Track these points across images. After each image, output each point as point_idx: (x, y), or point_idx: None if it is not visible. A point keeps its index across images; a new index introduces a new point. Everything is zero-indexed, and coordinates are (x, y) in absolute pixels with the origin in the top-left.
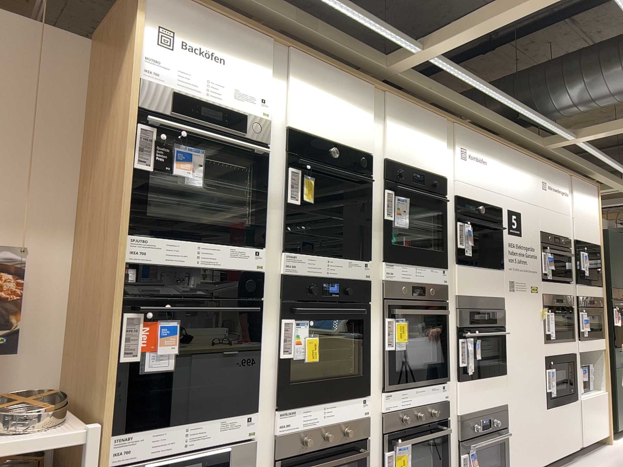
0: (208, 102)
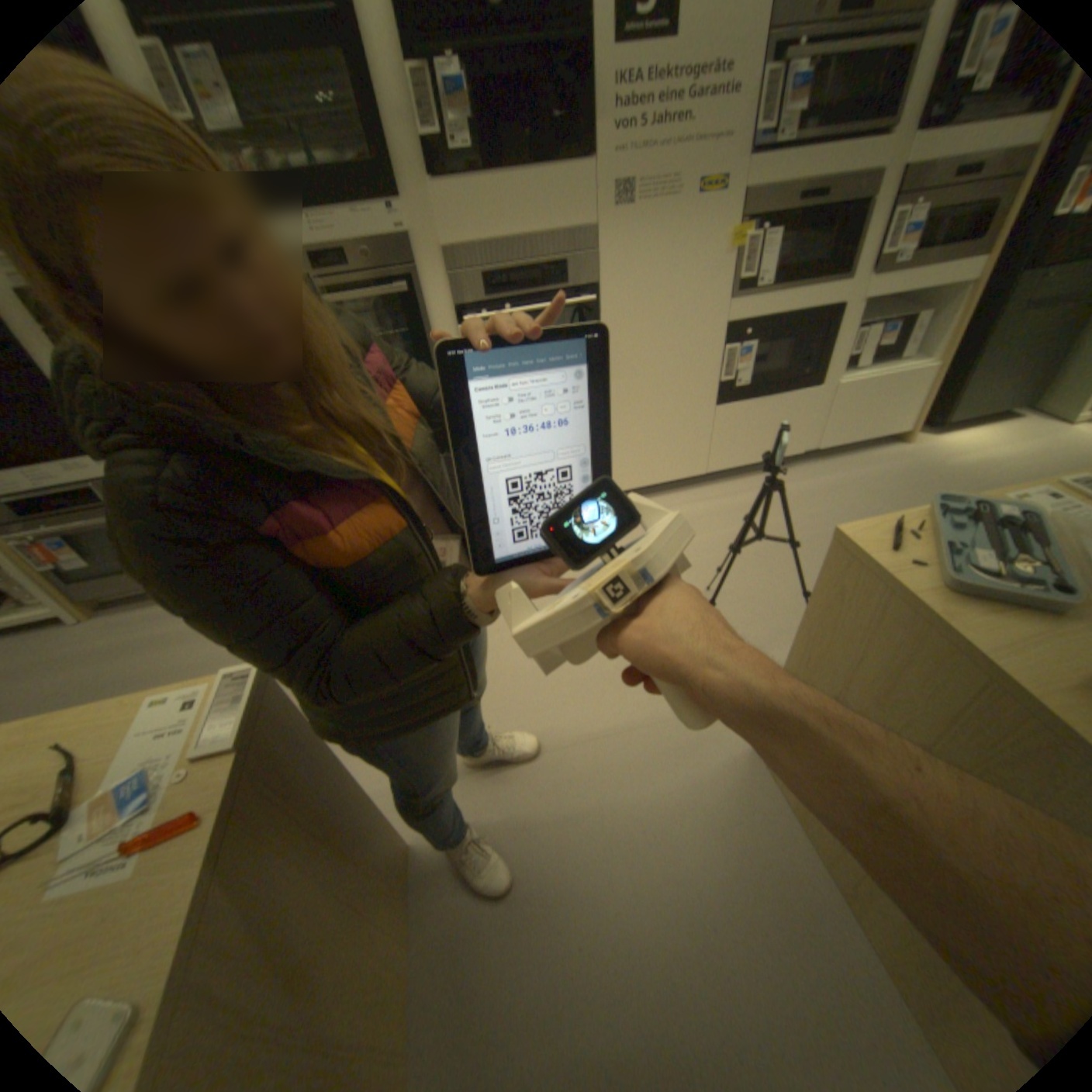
0: None
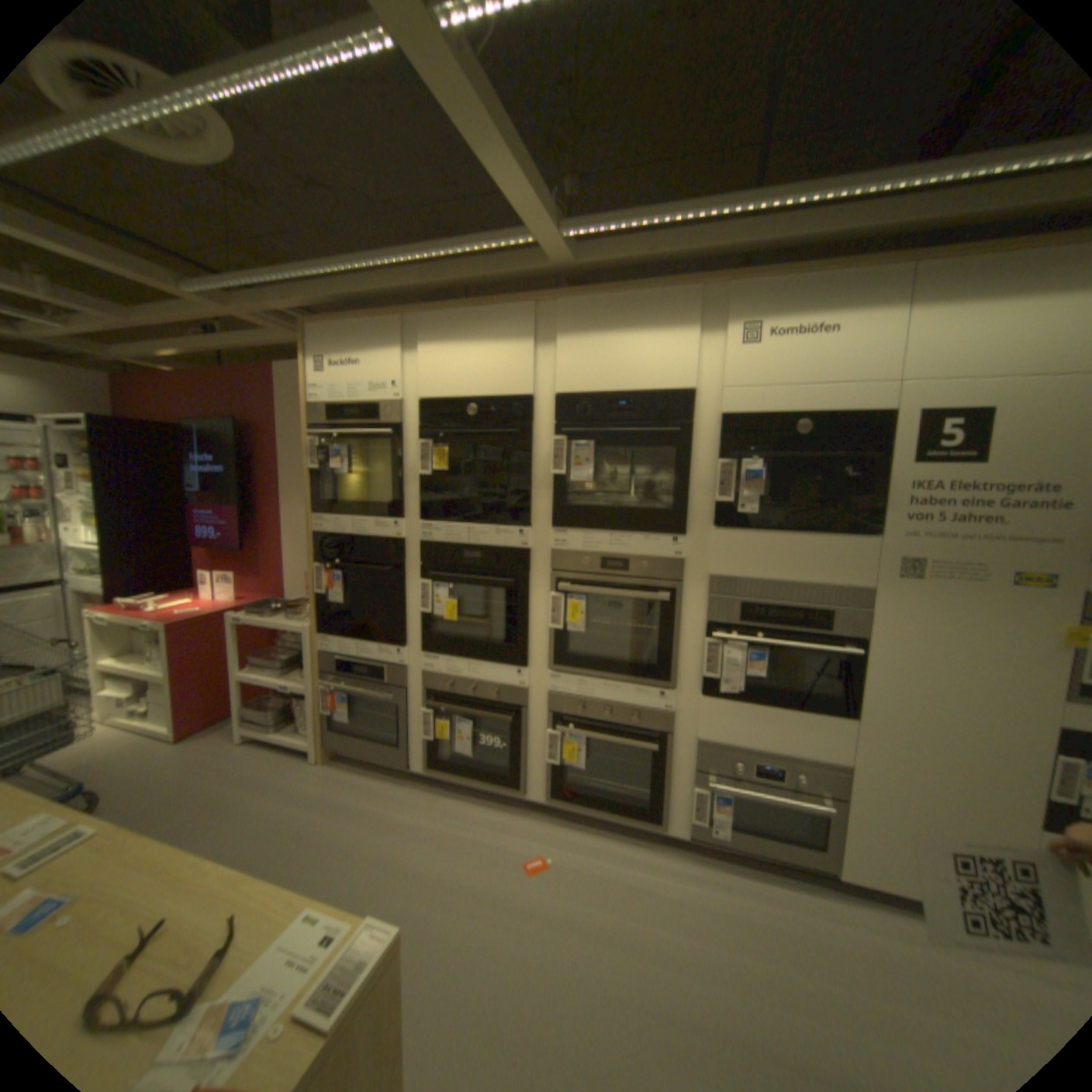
0: (344, 400)
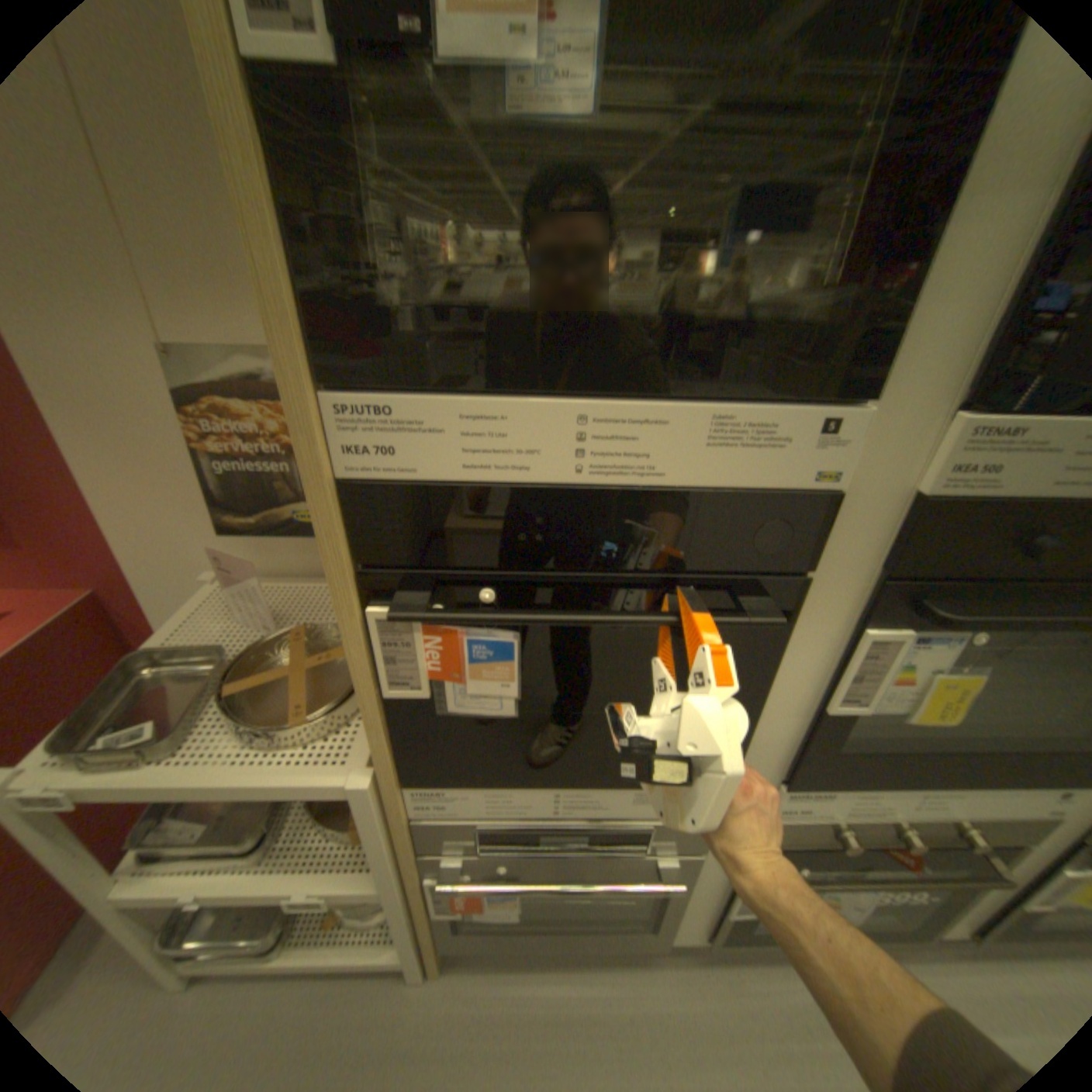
0: None
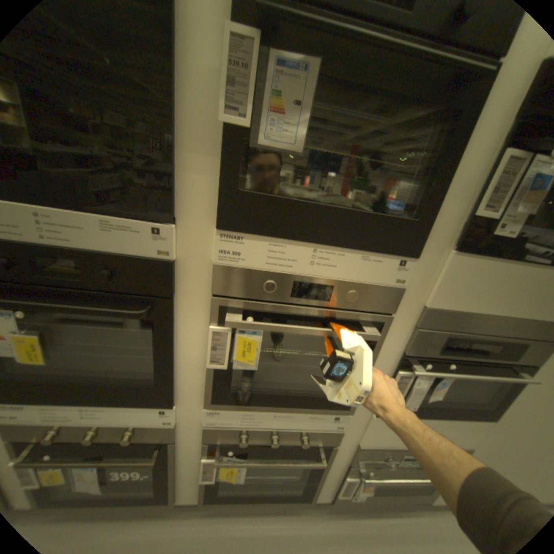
0: None
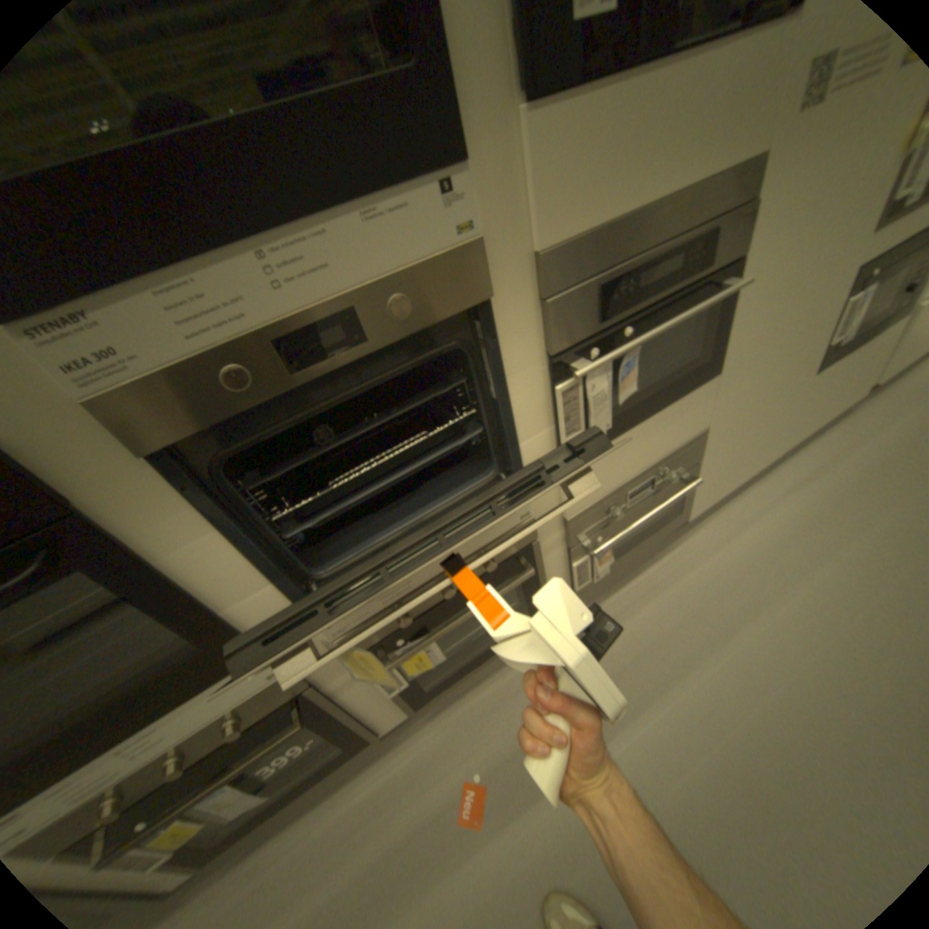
0: None
